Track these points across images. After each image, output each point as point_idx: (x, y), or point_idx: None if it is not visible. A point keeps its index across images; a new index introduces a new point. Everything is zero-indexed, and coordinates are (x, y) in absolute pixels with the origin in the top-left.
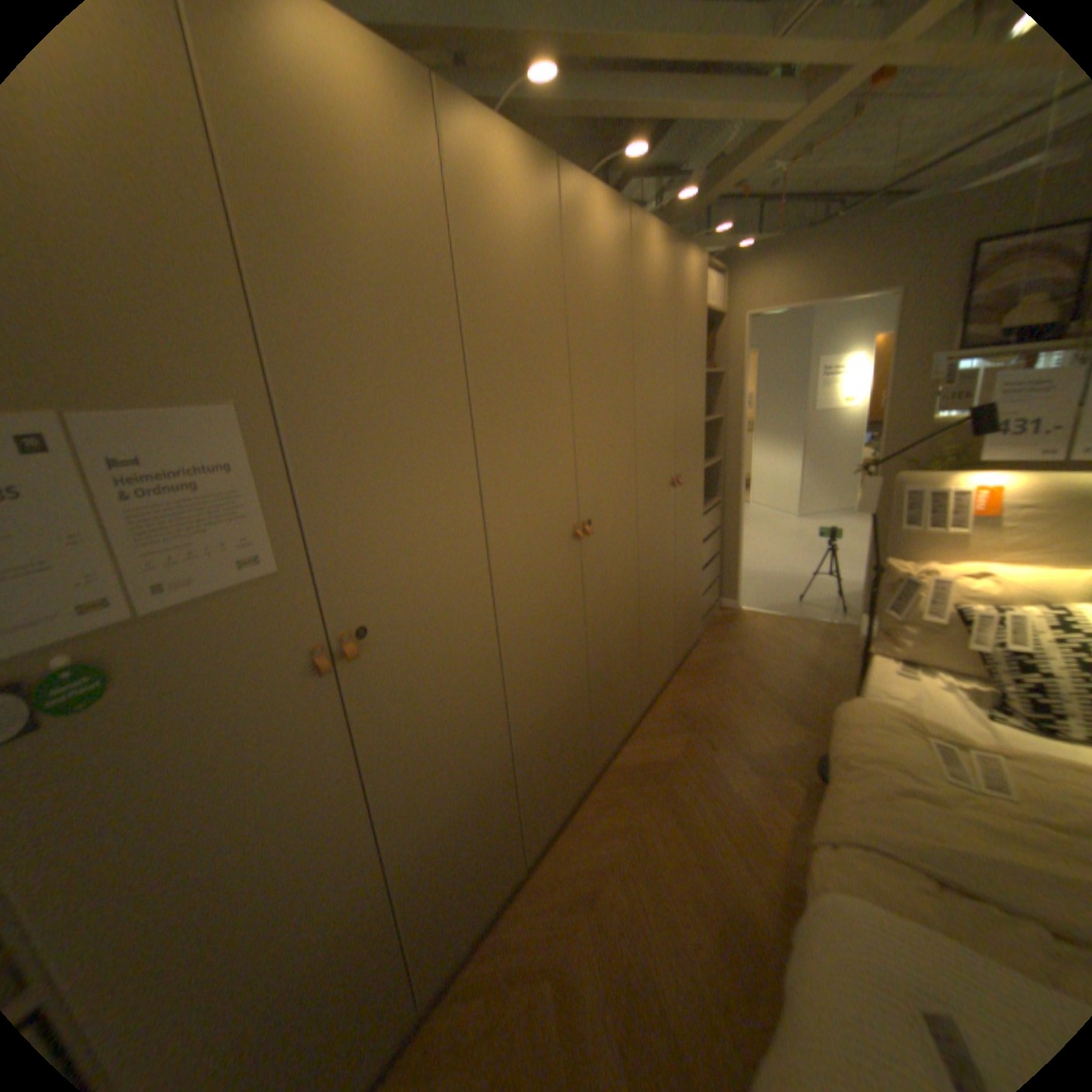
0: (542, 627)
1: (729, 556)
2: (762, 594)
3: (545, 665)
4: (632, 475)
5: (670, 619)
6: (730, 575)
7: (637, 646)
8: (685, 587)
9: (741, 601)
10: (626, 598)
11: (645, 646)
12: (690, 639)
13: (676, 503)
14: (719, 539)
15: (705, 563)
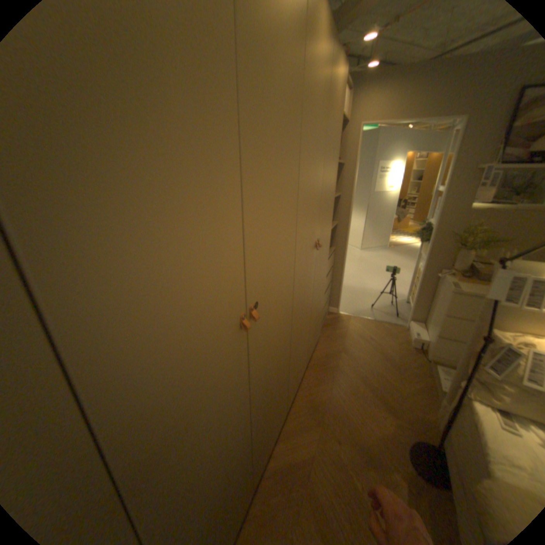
0: (205, 440)
1: (336, 282)
2: (350, 302)
3: (210, 470)
4: (294, 247)
5: (307, 339)
6: (335, 293)
7: (288, 374)
8: (316, 313)
9: (340, 307)
10: (284, 346)
11: (293, 369)
12: (316, 343)
13: (316, 260)
14: (330, 271)
15: (325, 291)
